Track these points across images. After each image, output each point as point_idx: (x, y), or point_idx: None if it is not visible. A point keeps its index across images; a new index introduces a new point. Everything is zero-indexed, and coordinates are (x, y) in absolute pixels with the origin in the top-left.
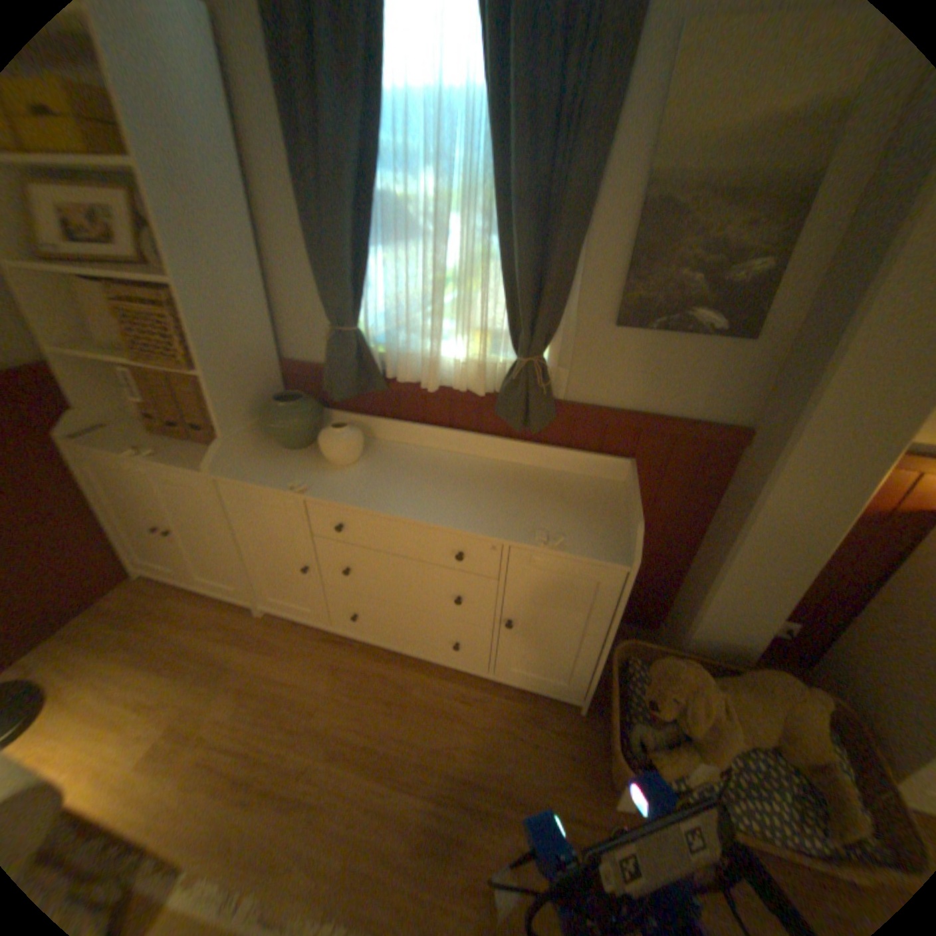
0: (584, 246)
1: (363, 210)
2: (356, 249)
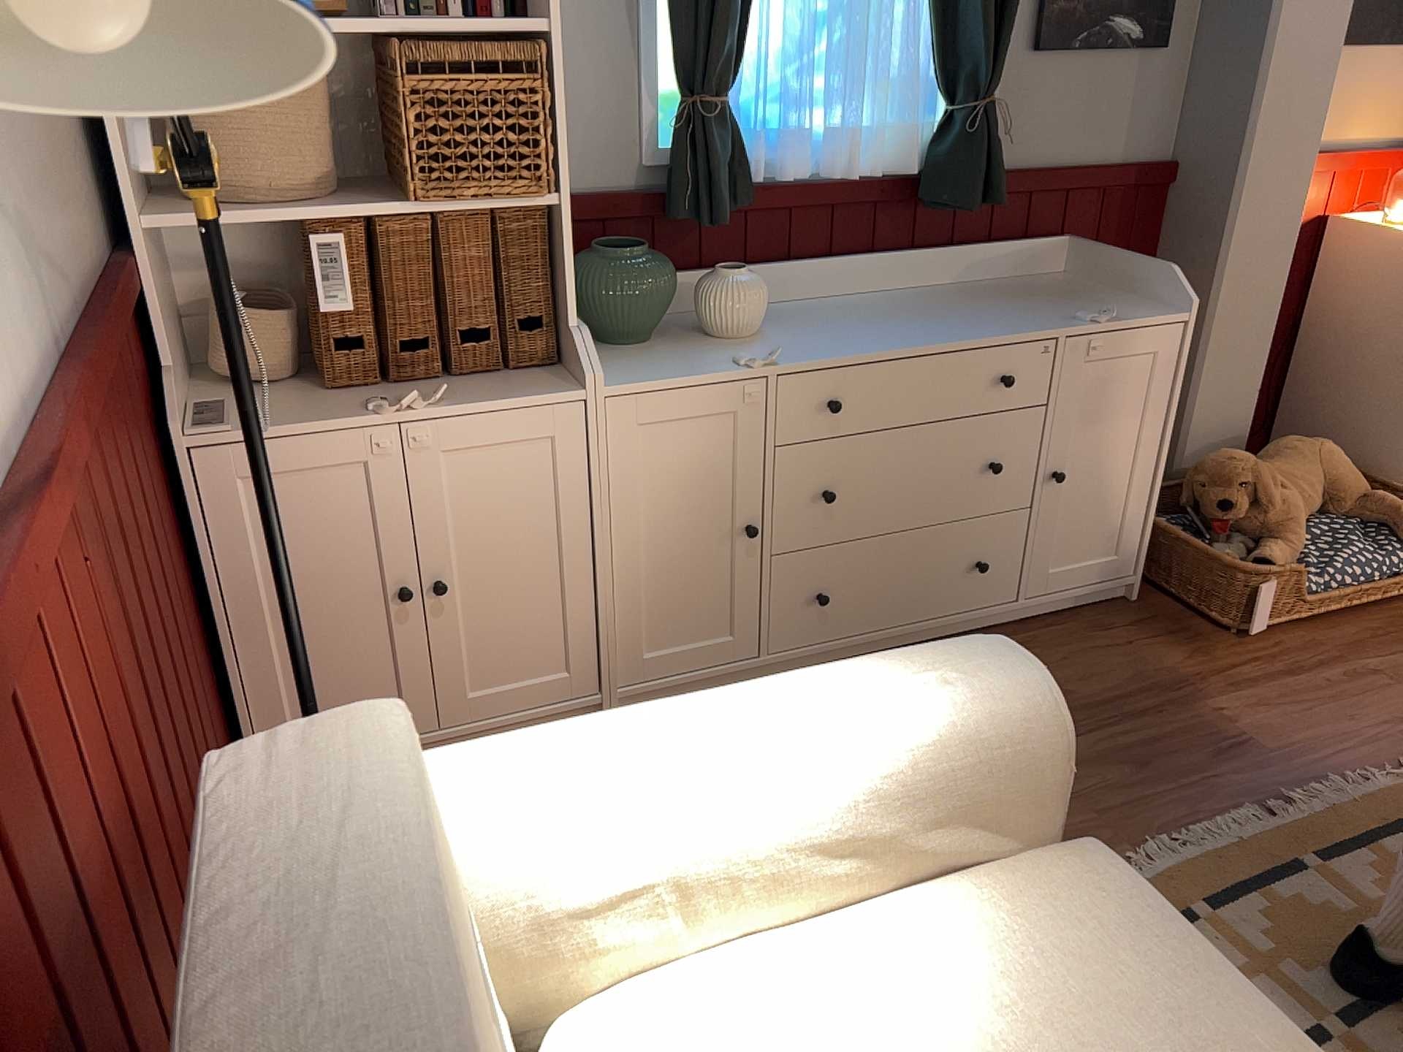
0: None
1: None
2: None
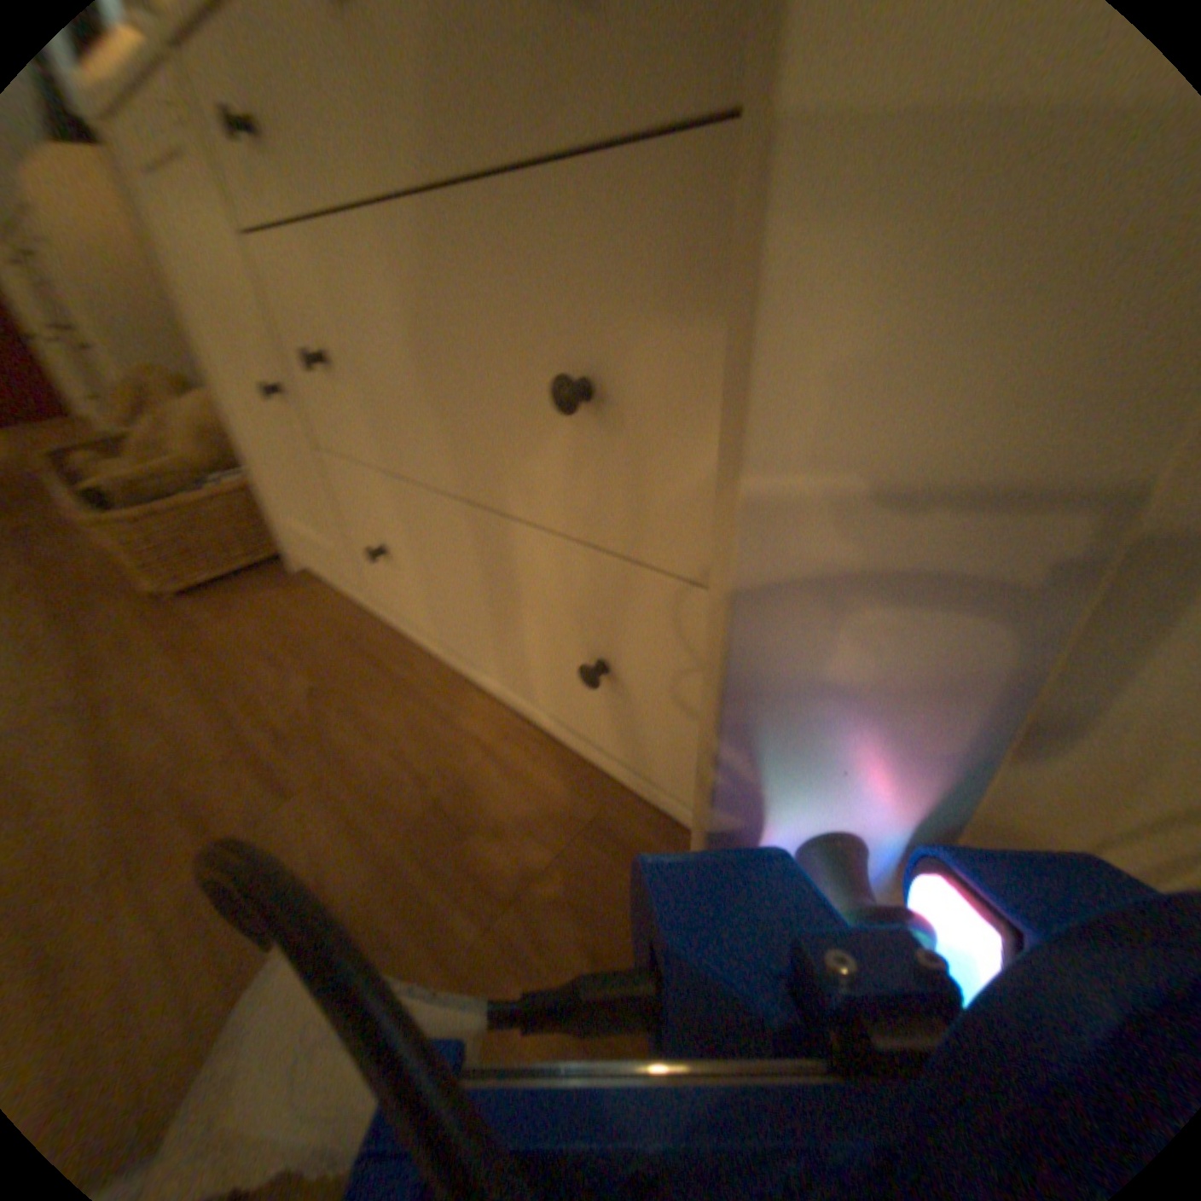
0: None
1: None
2: None
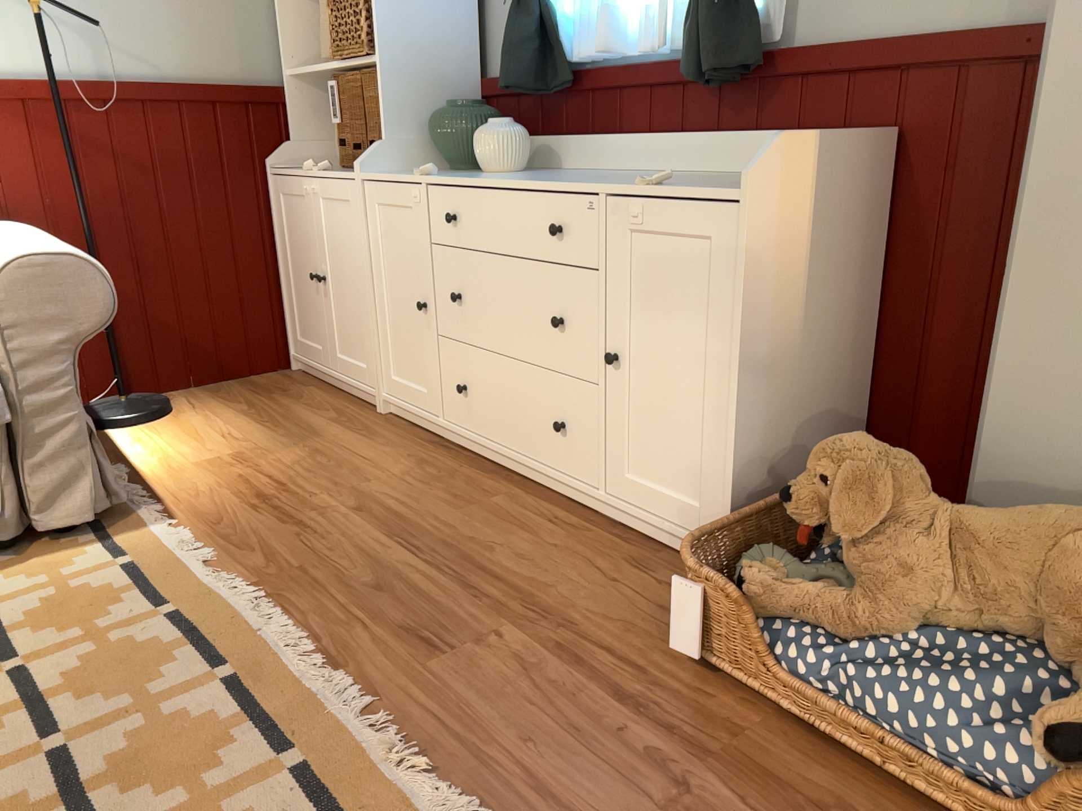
0: None
1: None
2: None
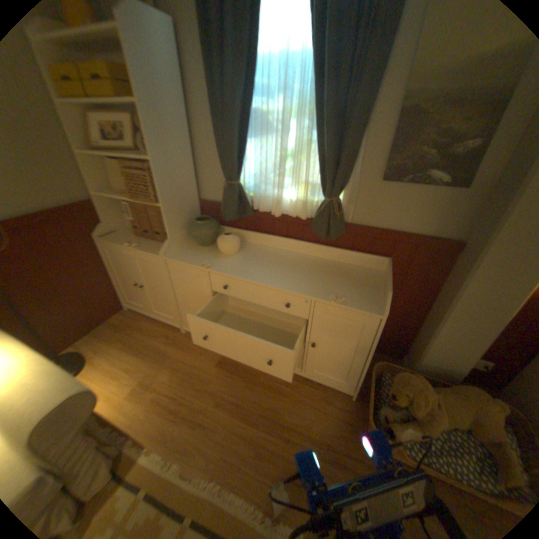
0: (365, 135)
1: (244, 119)
2: (240, 140)
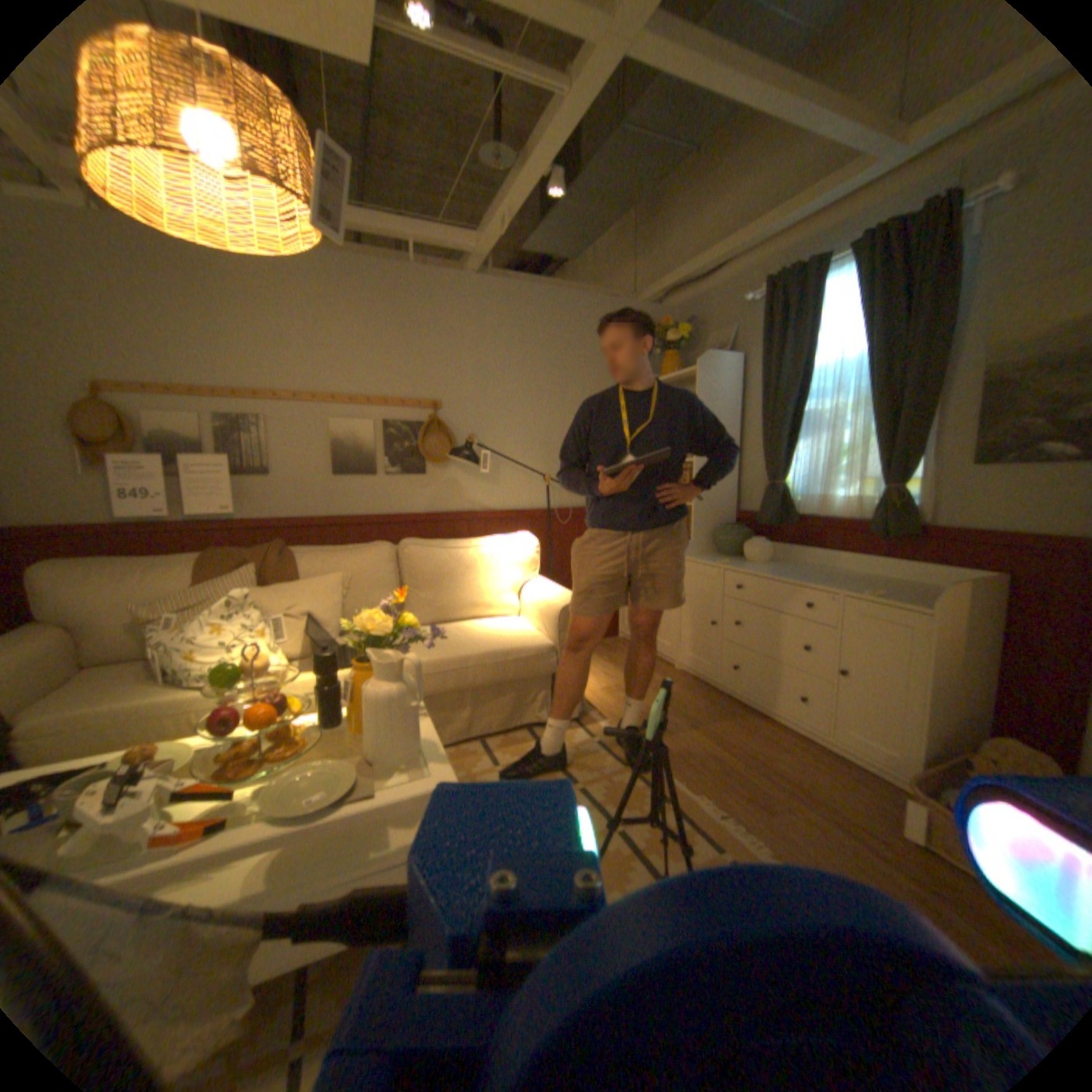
0: (938, 415)
1: (797, 420)
2: (791, 440)
